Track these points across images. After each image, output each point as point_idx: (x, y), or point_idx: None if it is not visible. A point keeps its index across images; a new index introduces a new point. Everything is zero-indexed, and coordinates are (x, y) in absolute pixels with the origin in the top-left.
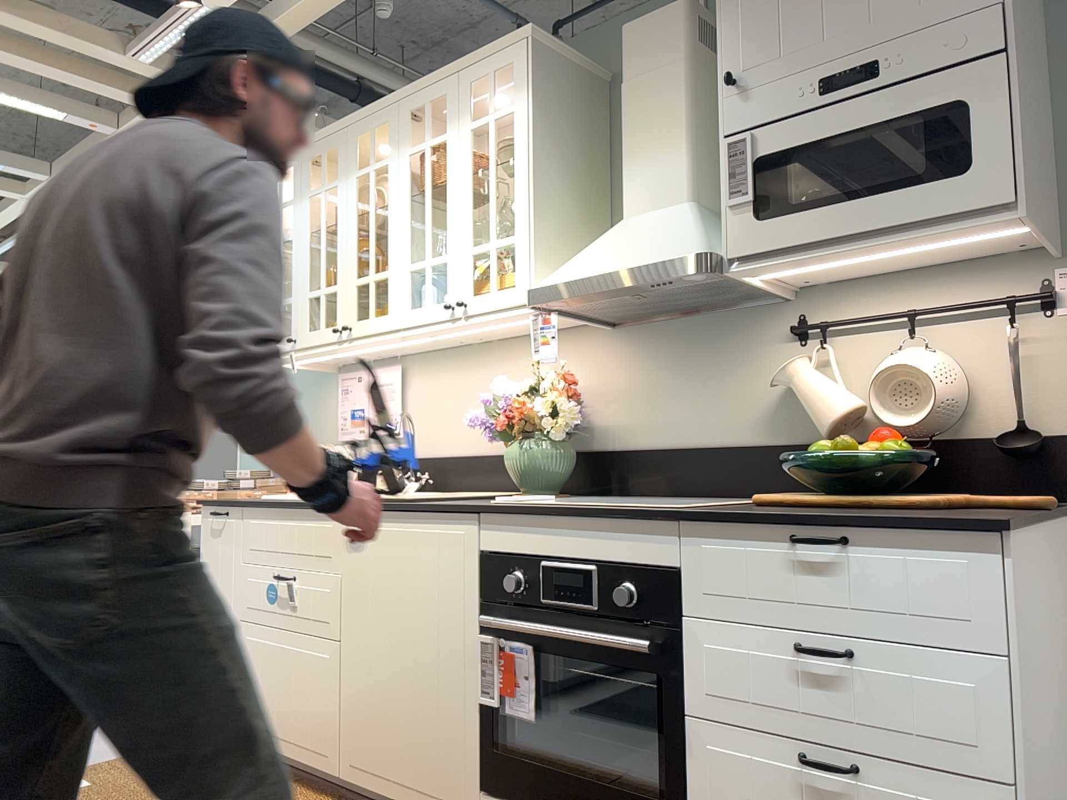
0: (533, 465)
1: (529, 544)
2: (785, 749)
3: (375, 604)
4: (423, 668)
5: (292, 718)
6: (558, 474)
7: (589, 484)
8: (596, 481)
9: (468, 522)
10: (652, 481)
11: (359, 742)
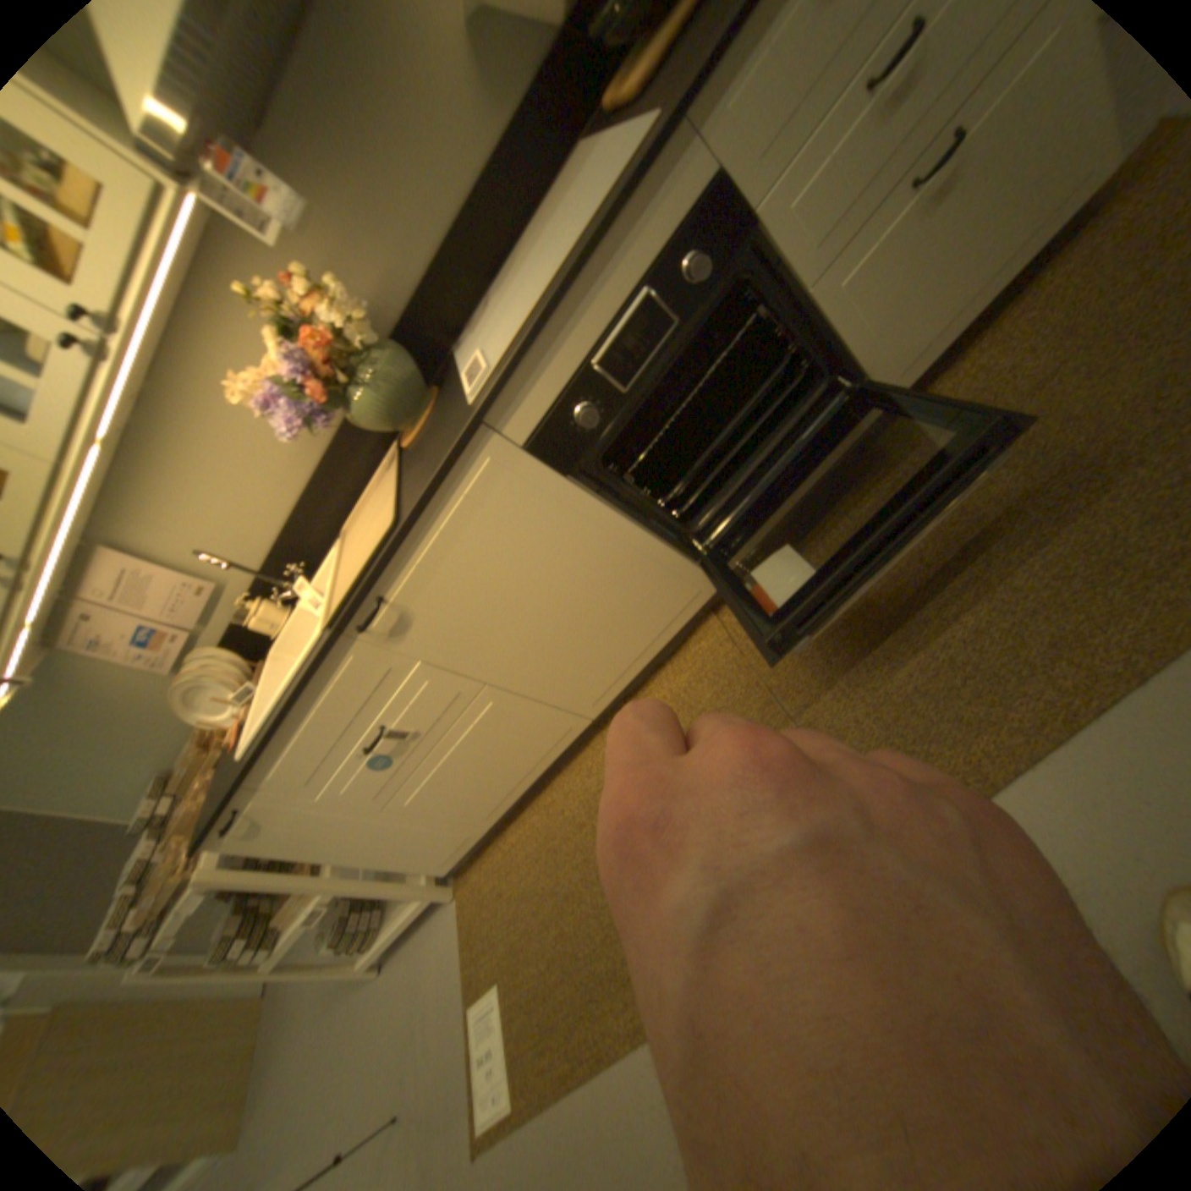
0: (392, 390)
1: (562, 367)
2: (899, 197)
3: (483, 623)
4: (579, 585)
5: (518, 760)
6: (410, 376)
7: (421, 371)
8: (423, 359)
9: (482, 443)
10: (462, 292)
11: (585, 687)
